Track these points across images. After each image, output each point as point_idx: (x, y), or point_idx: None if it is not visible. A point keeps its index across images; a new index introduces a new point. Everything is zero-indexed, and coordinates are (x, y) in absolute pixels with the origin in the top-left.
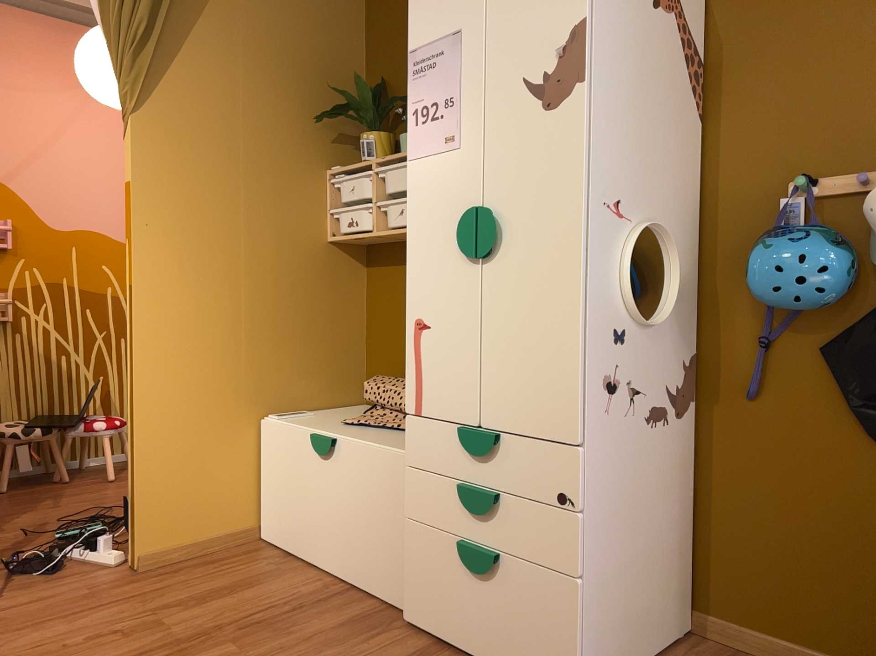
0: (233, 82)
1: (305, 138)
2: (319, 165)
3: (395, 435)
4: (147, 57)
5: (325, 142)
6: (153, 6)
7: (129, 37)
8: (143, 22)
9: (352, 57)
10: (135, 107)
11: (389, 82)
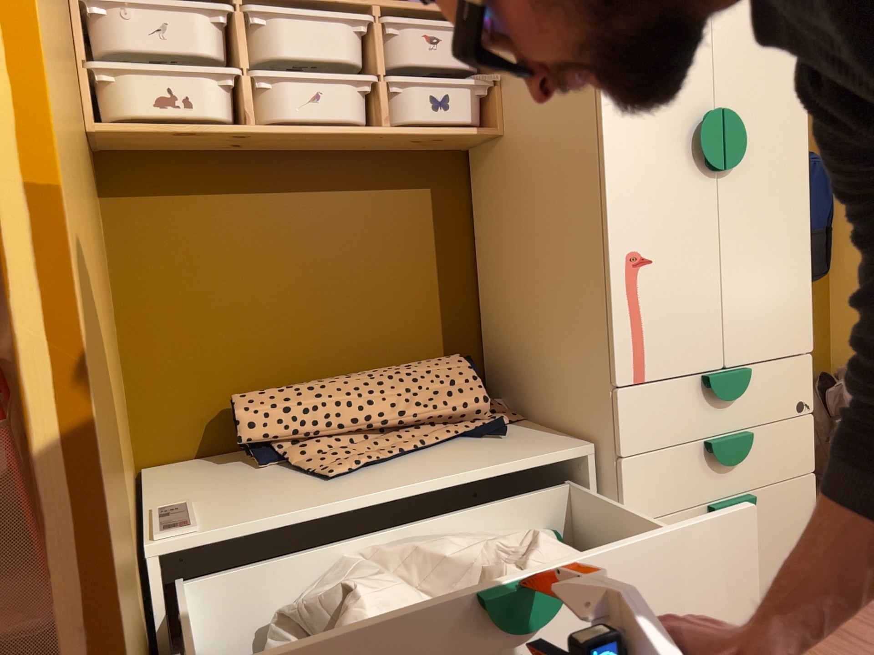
0: None
1: None
2: None
3: (451, 452)
4: None
5: None
6: None
7: None
8: None
9: None
10: None
11: None
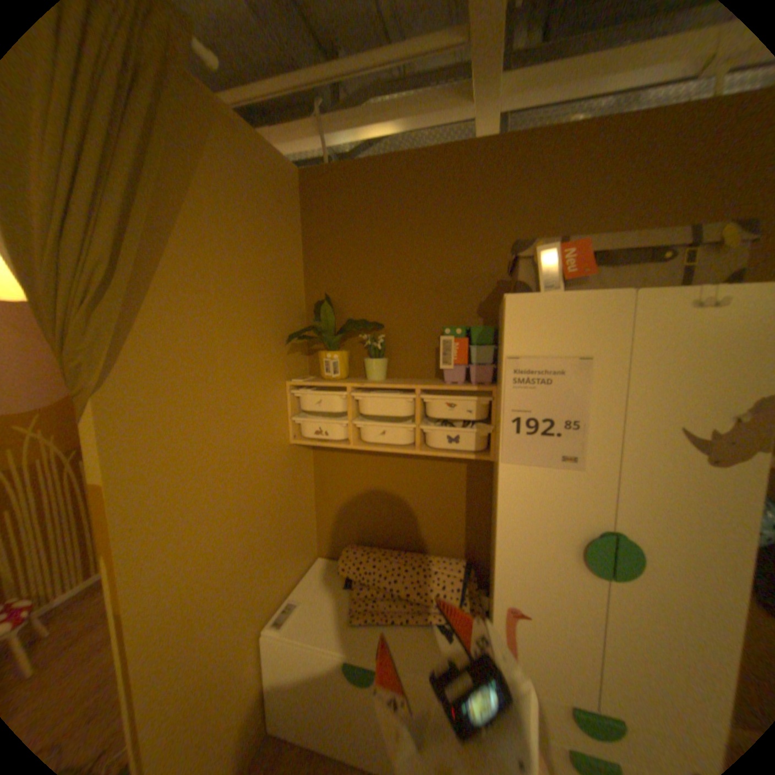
0: (207, 316)
1: (269, 356)
2: (281, 377)
3: (415, 638)
4: (105, 308)
5: (283, 355)
6: (111, 236)
7: (71, 282)
8: (96, 260)
9: (295, 269)
10: (95, 385)
11: (334, 298)
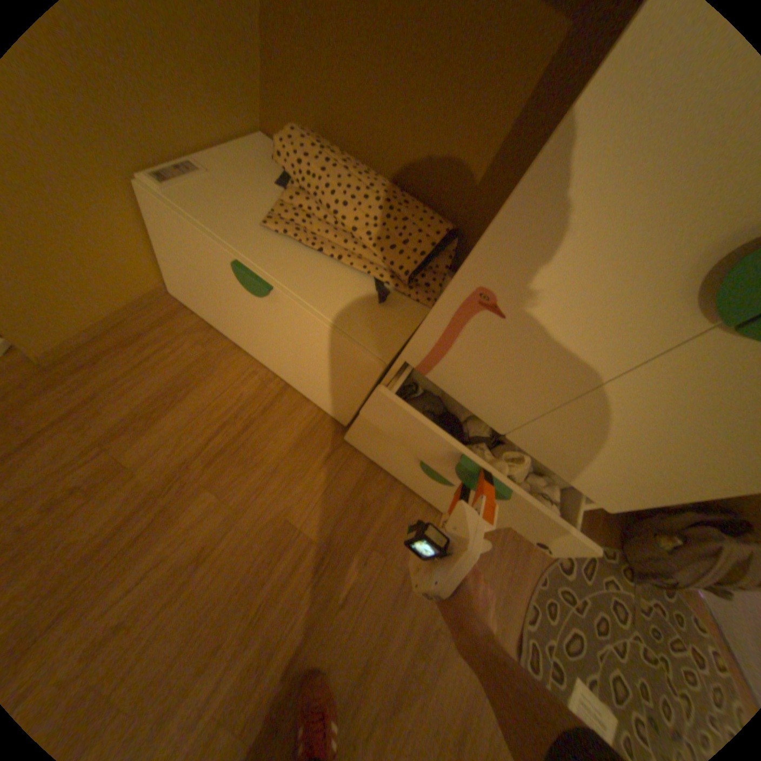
0: None
1: None
2: None
3: (341, 278)
4: None
5: None
6: None
7: None
8: None
9: None
10: None
11: None
